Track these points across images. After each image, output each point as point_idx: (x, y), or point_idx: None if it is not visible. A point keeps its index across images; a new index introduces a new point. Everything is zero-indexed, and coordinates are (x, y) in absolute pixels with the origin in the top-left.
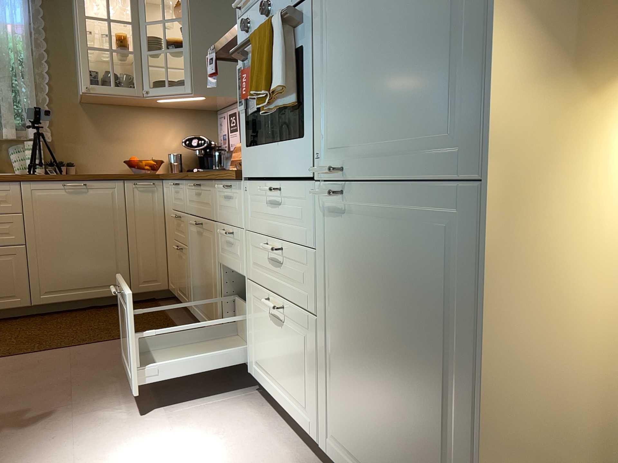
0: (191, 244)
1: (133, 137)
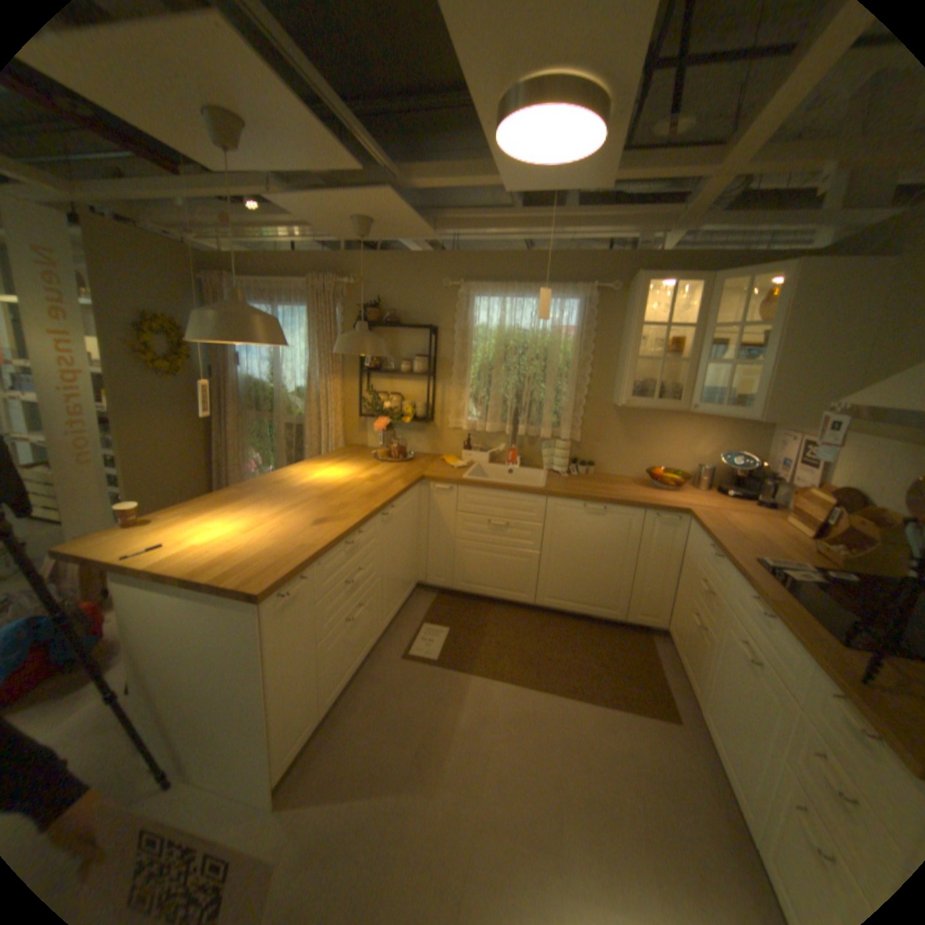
0: (729, 655)
1: (660, 441)
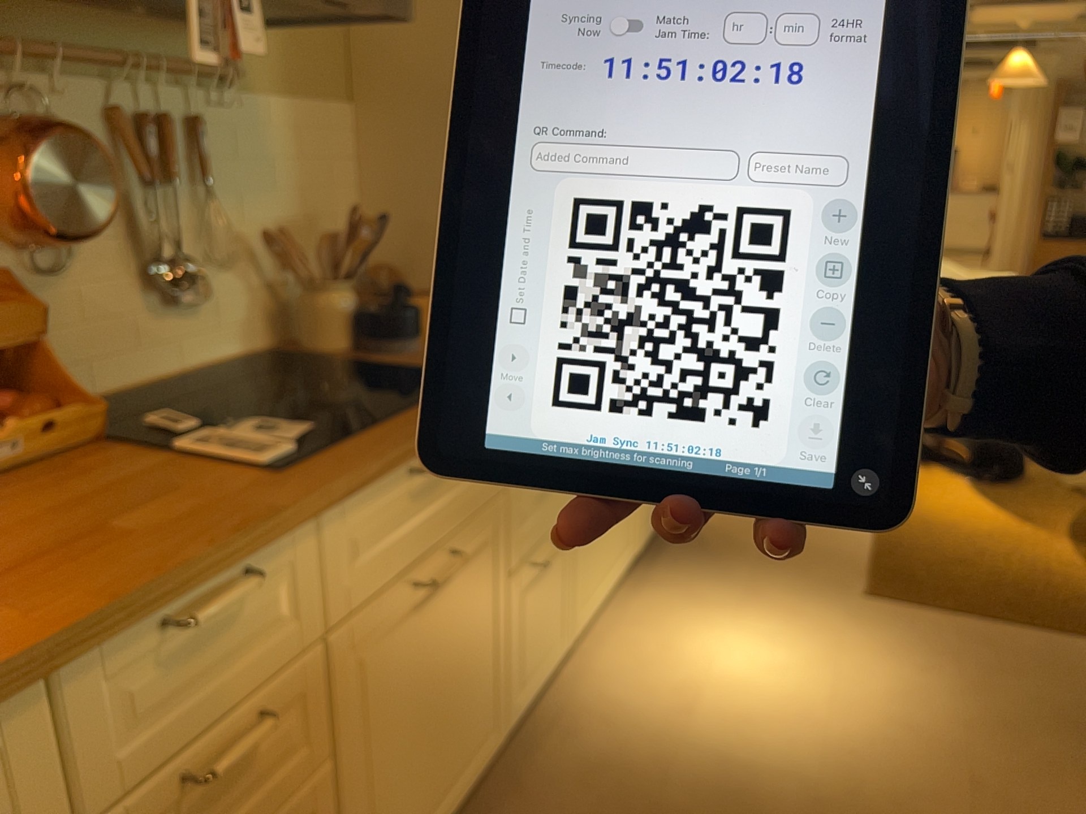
0: (375, 698)
1: None
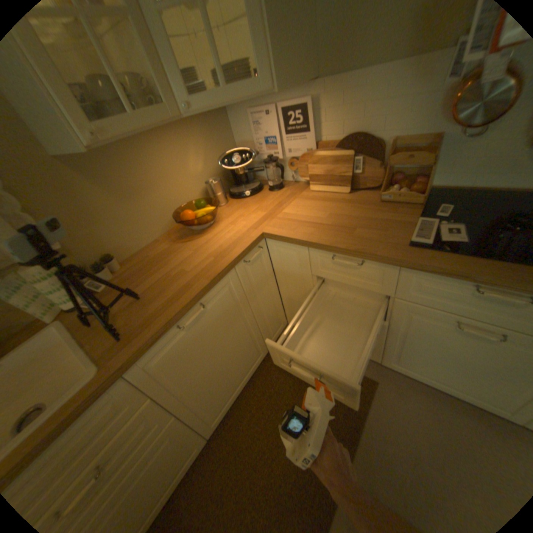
0: (419, 331)
1: (156, 180)
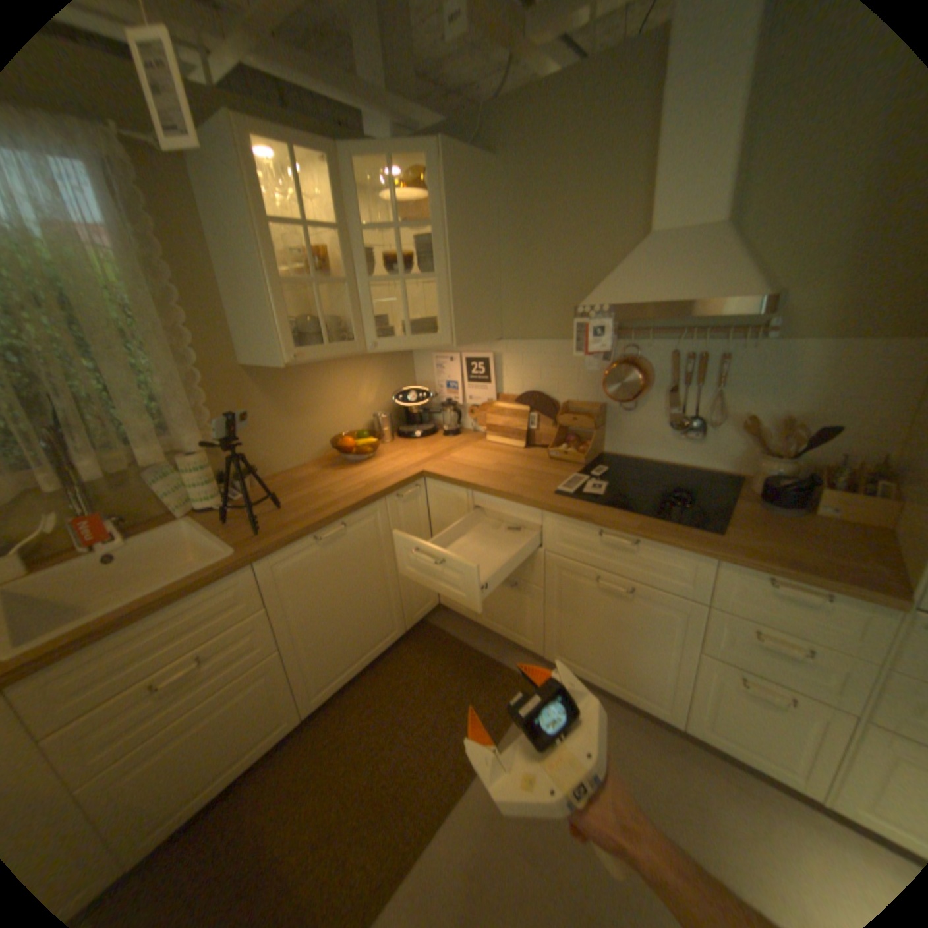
0: (570, 595)
1: (322, 403)
